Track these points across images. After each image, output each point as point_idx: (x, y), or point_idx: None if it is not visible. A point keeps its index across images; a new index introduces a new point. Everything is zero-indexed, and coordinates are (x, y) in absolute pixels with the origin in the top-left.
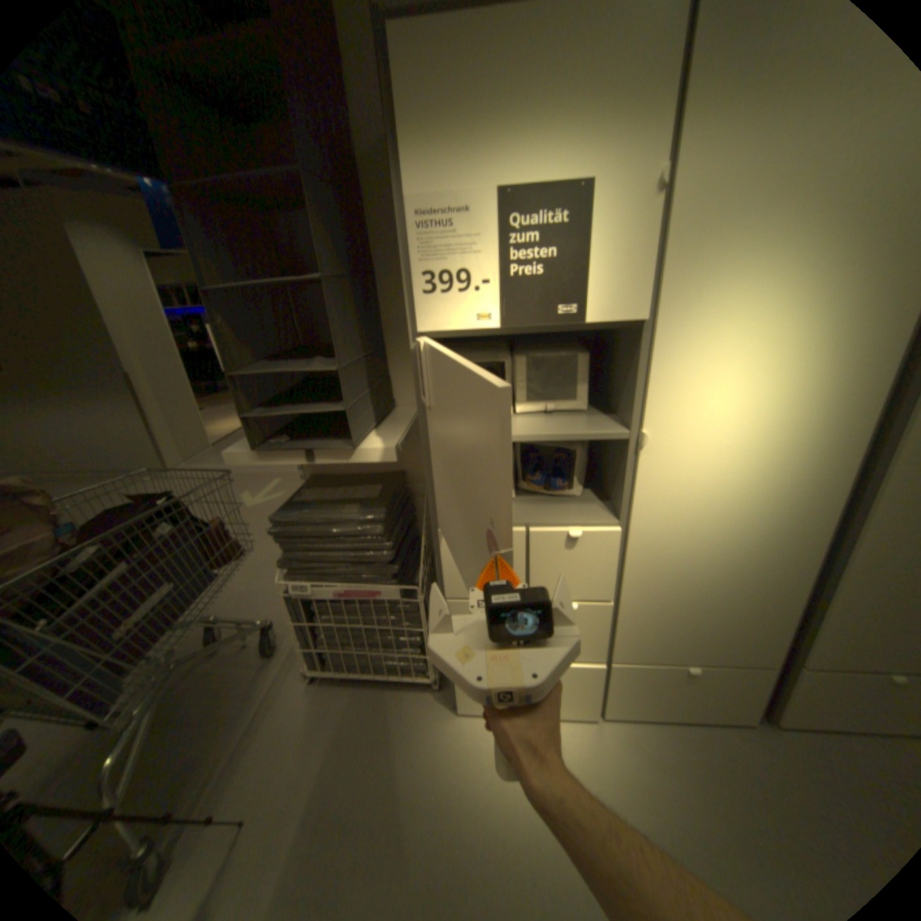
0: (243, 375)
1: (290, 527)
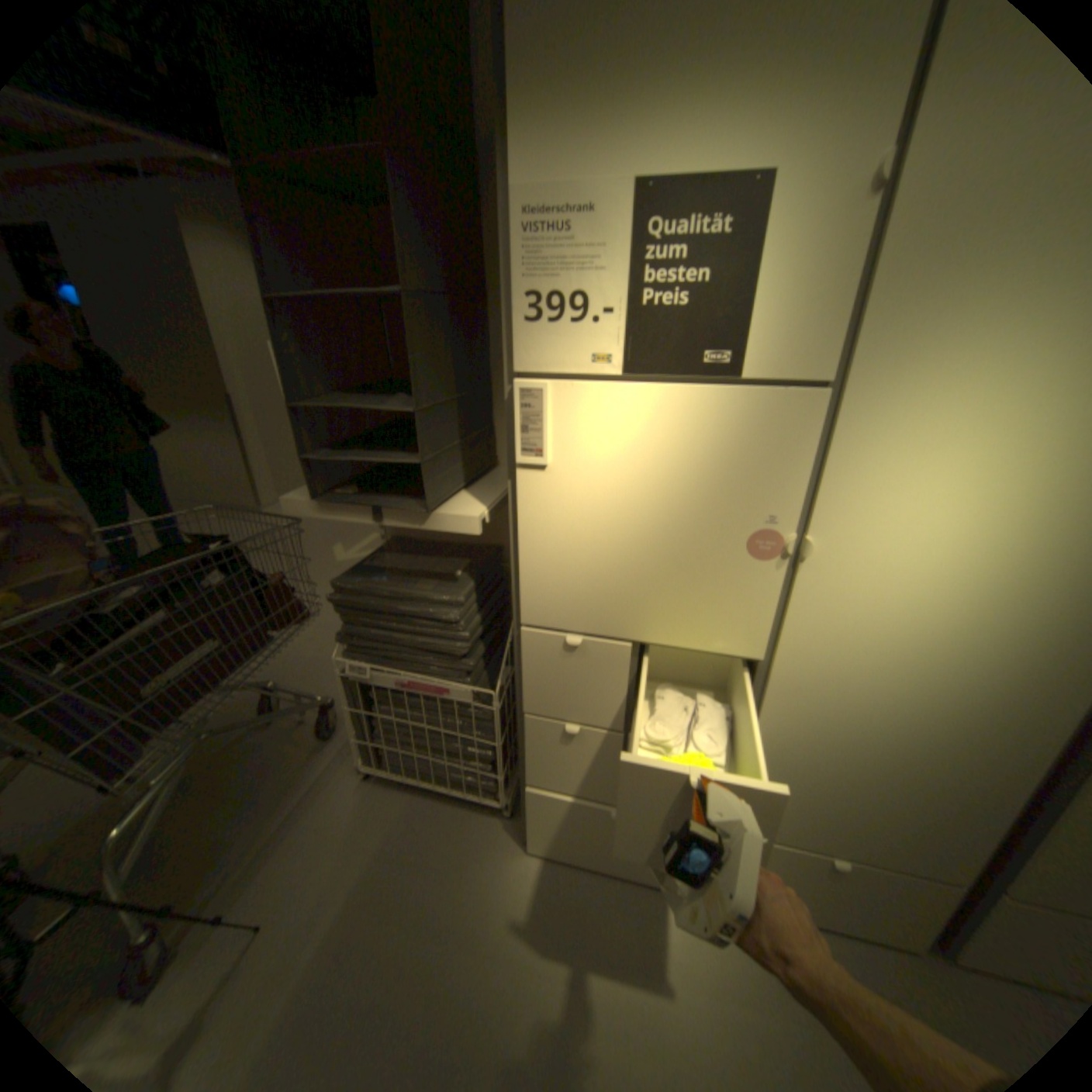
0: (307, 407)
1: (354, 596)
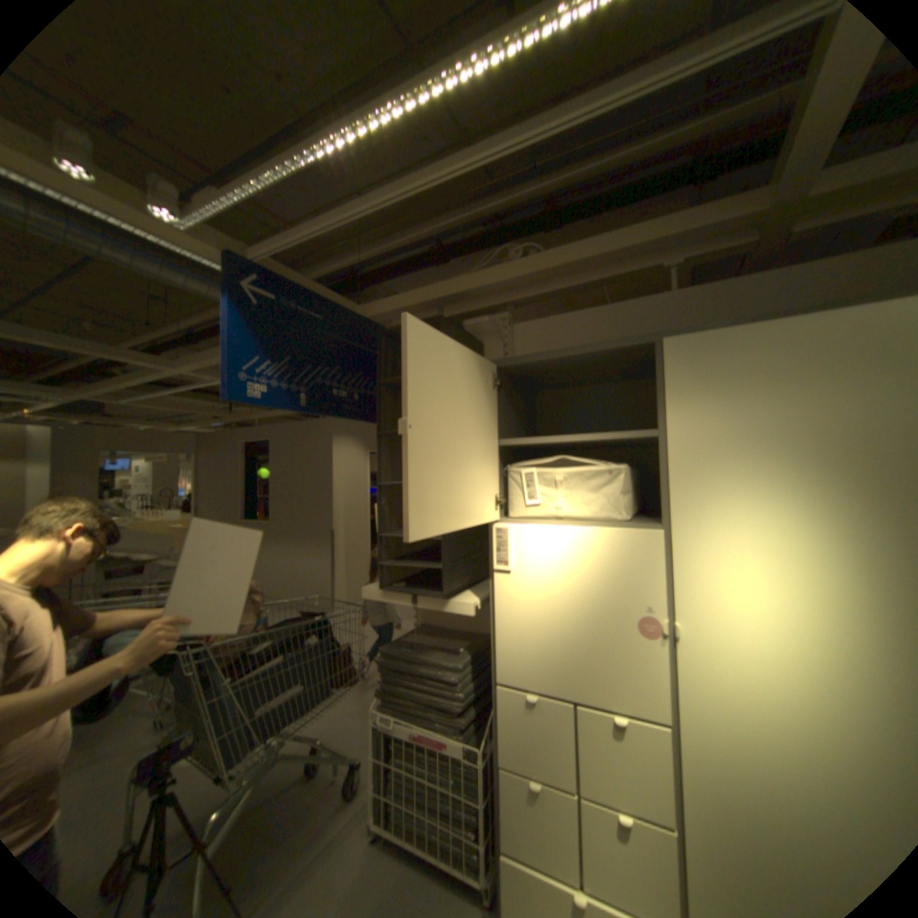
0: (387, 536)
1: (392, 660)
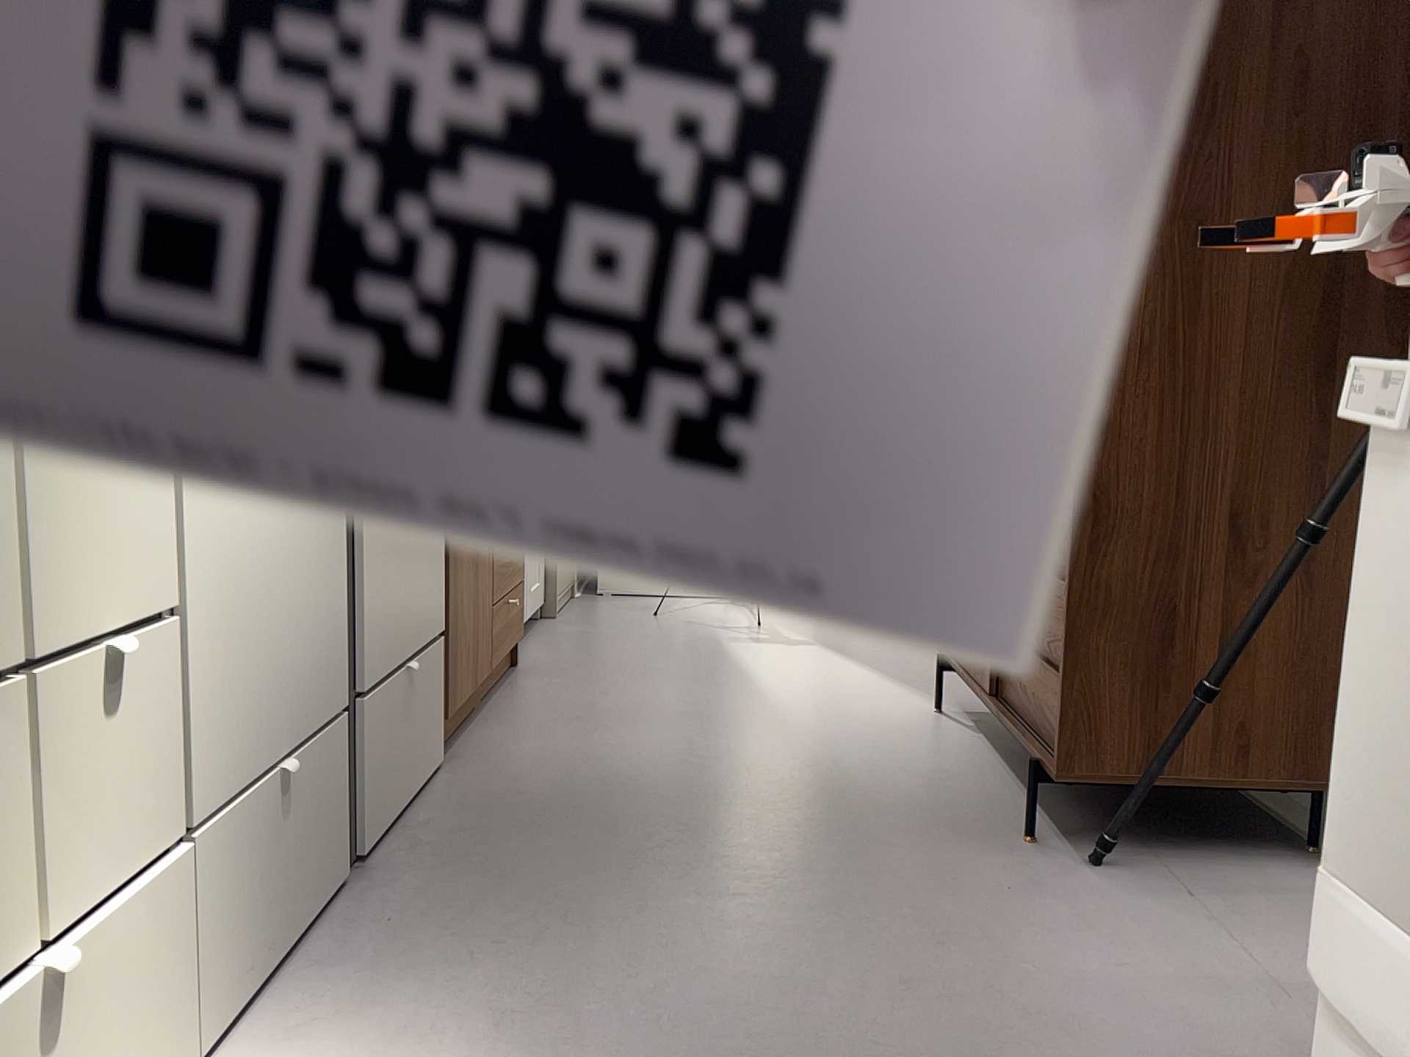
0: None
1: None
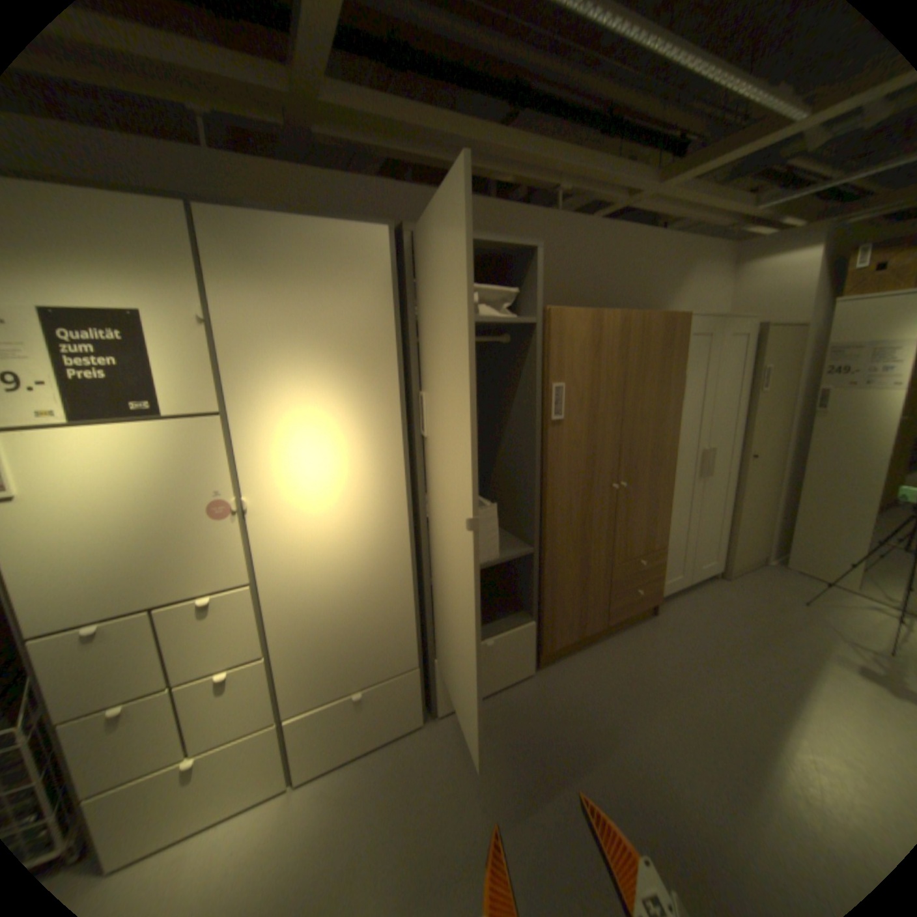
0: None
1: None
